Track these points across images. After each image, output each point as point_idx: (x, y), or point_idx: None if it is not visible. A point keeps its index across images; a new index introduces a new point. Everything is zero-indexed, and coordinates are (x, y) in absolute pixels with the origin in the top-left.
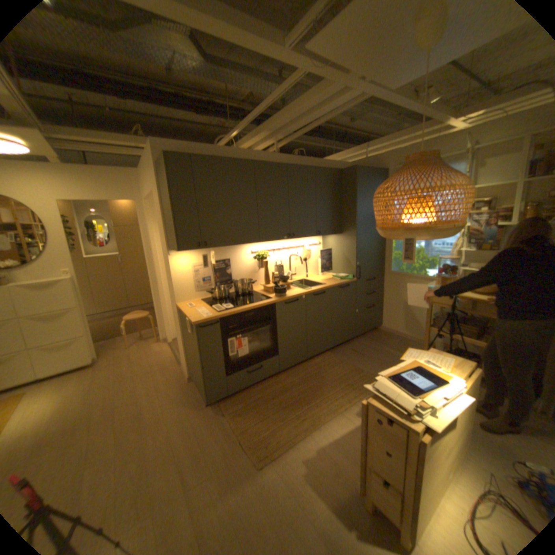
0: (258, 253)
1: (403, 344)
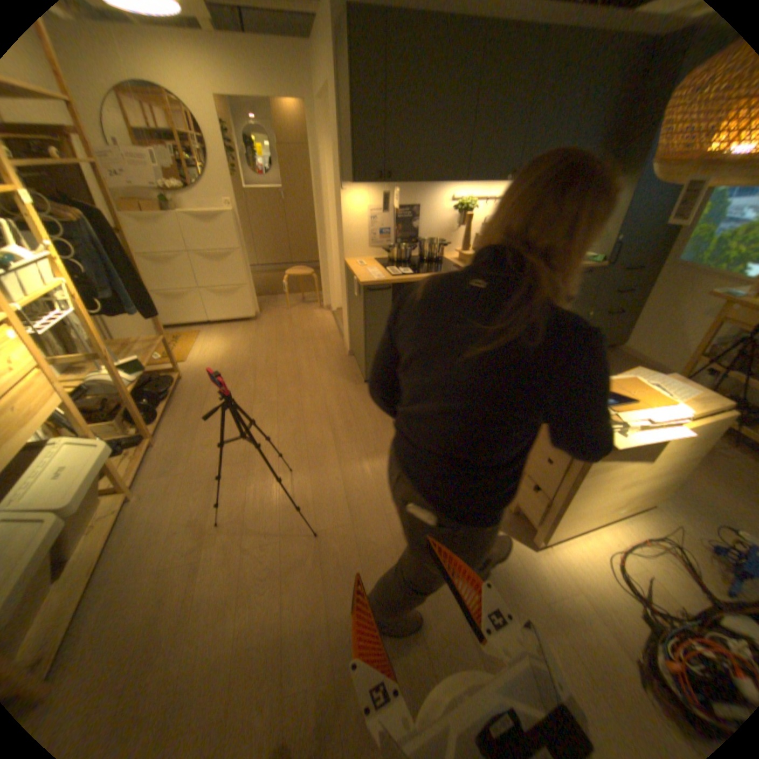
0: (461, 201)
1: None
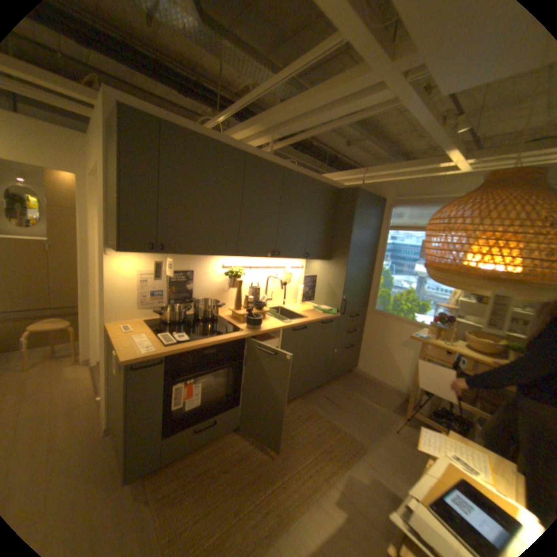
0: (231, 269)
1: (380, 394)
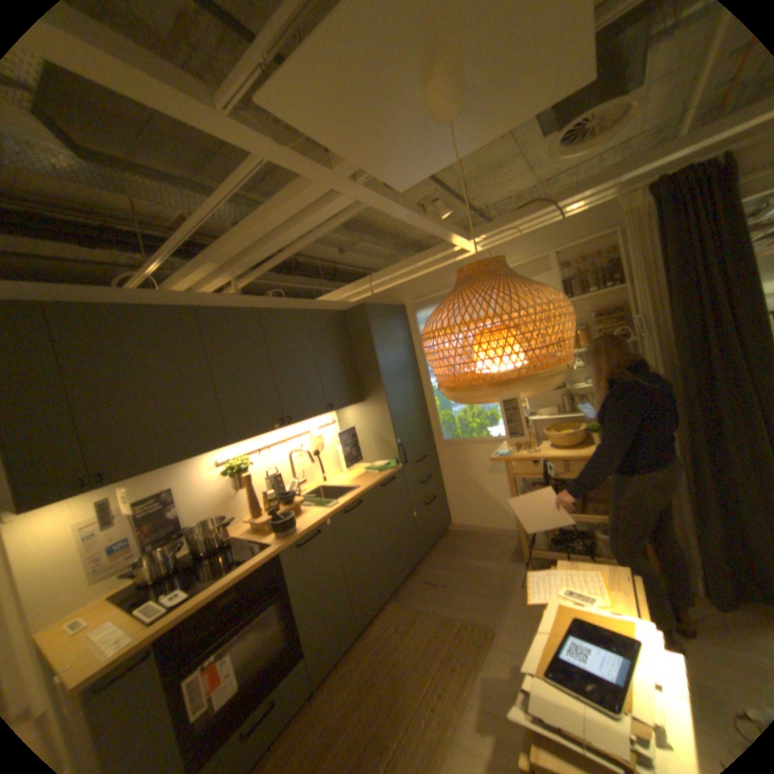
0: (230, 463)
1: (489, 545)
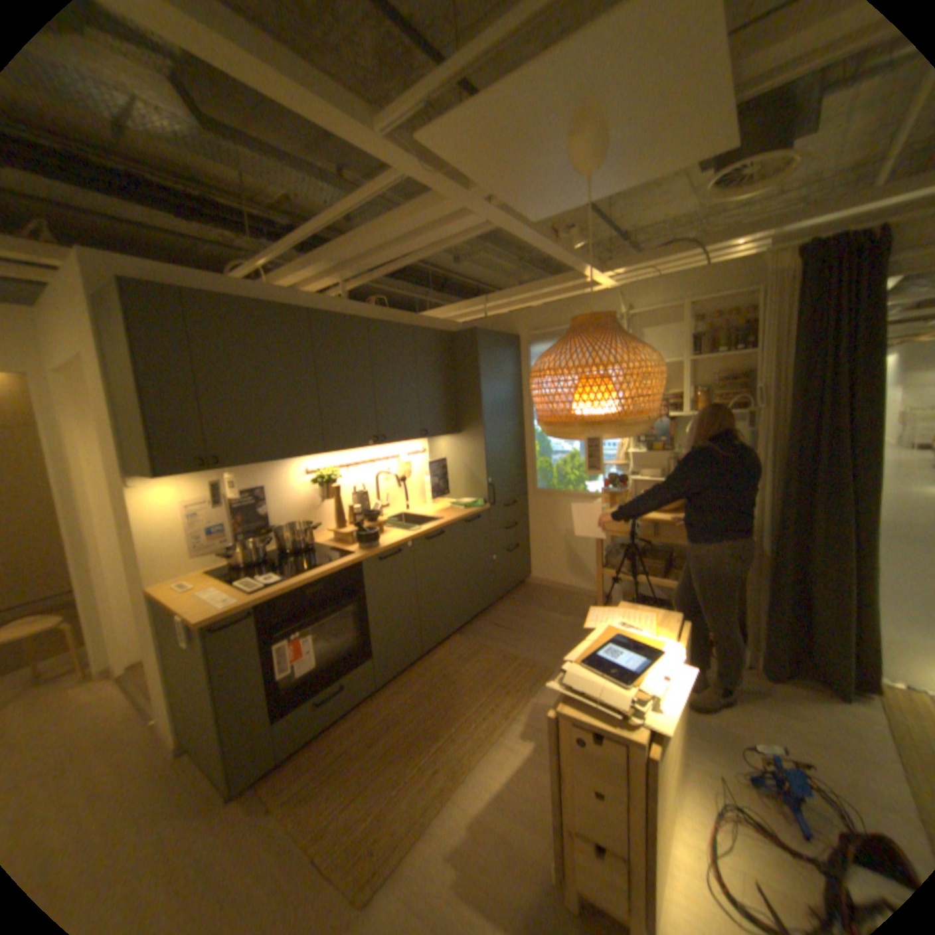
0: (320, 473)
1: (565, 602)
